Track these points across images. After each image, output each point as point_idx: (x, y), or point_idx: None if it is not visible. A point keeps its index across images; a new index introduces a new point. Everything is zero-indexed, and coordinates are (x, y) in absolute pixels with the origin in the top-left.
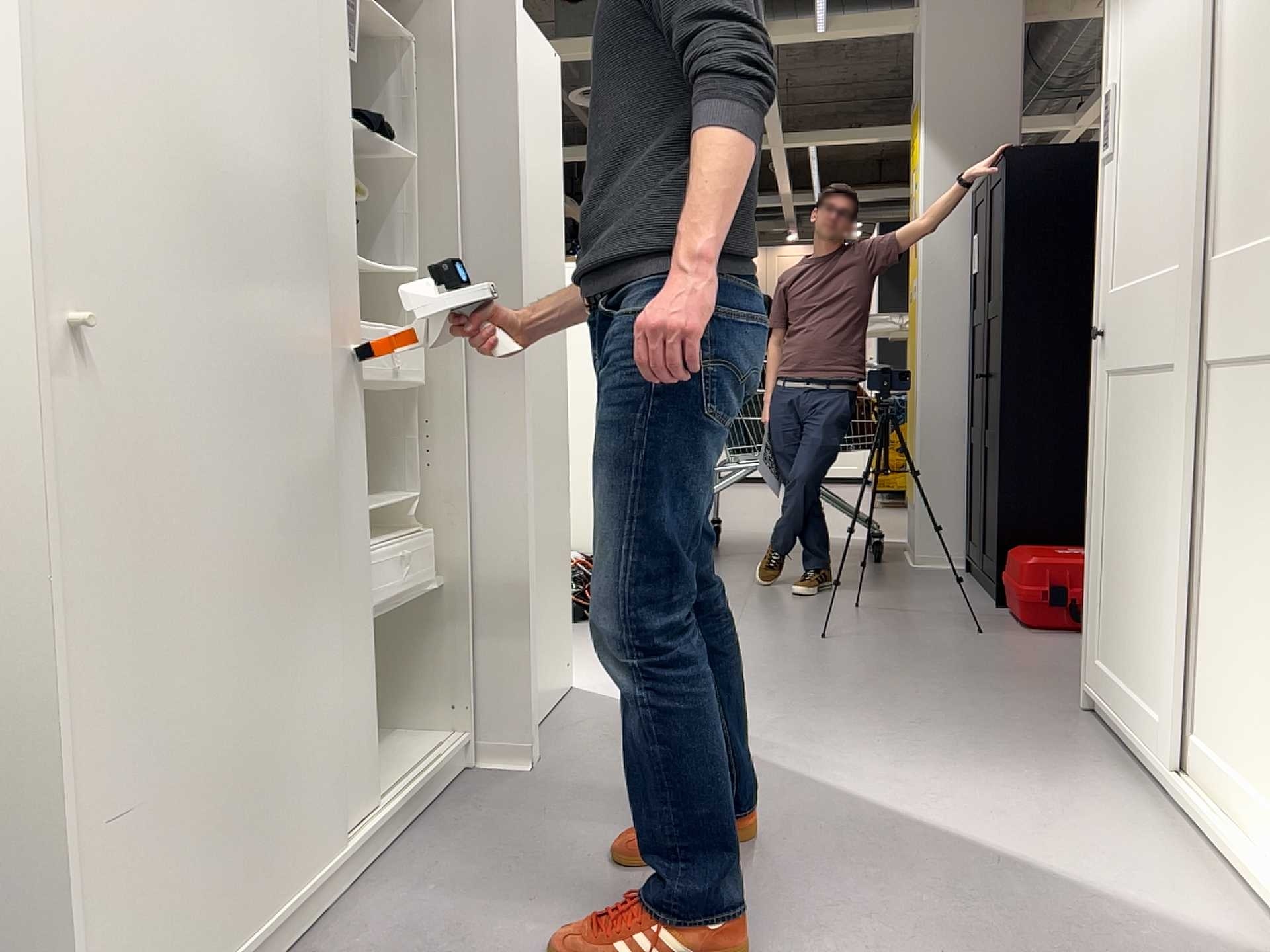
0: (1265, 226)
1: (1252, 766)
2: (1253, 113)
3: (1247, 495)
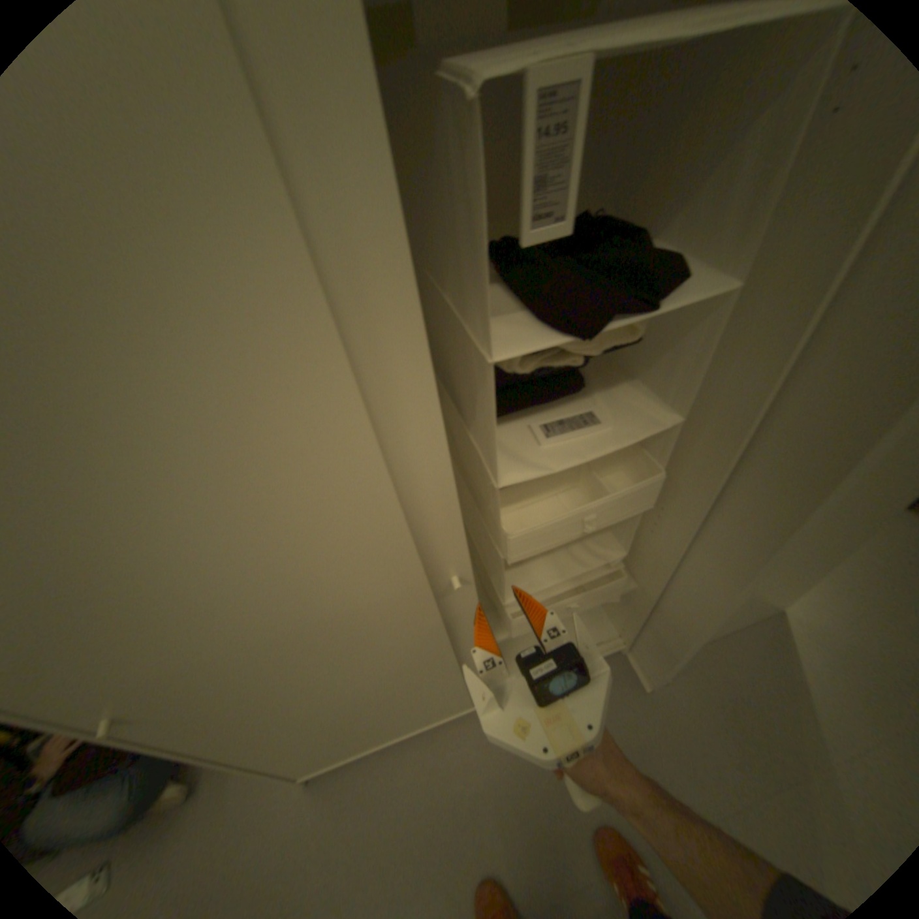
0: None
1: None
2: None
3: None
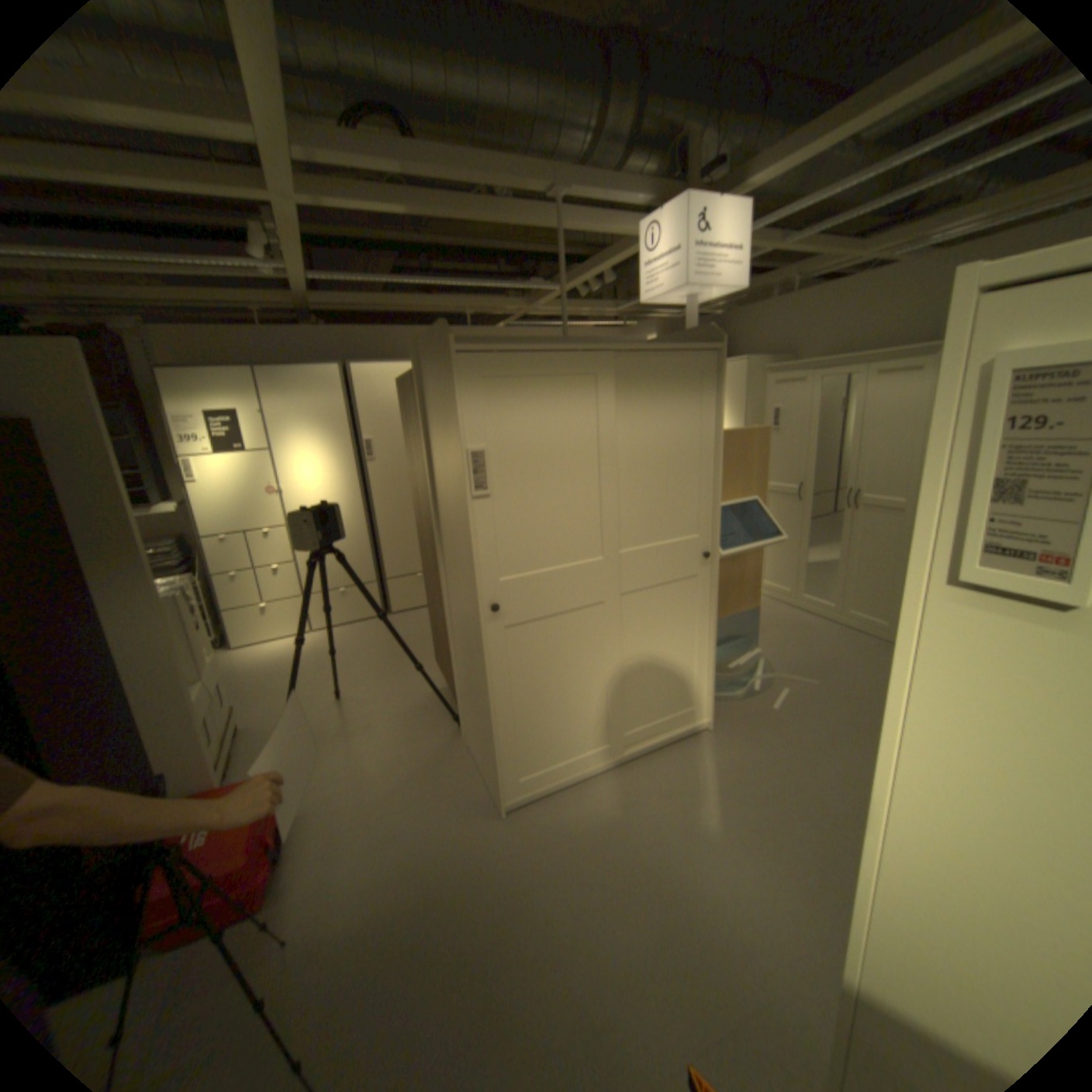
0: (660, 538)
1: (669, 710)
2: (649, 495)
3: (657, 631)
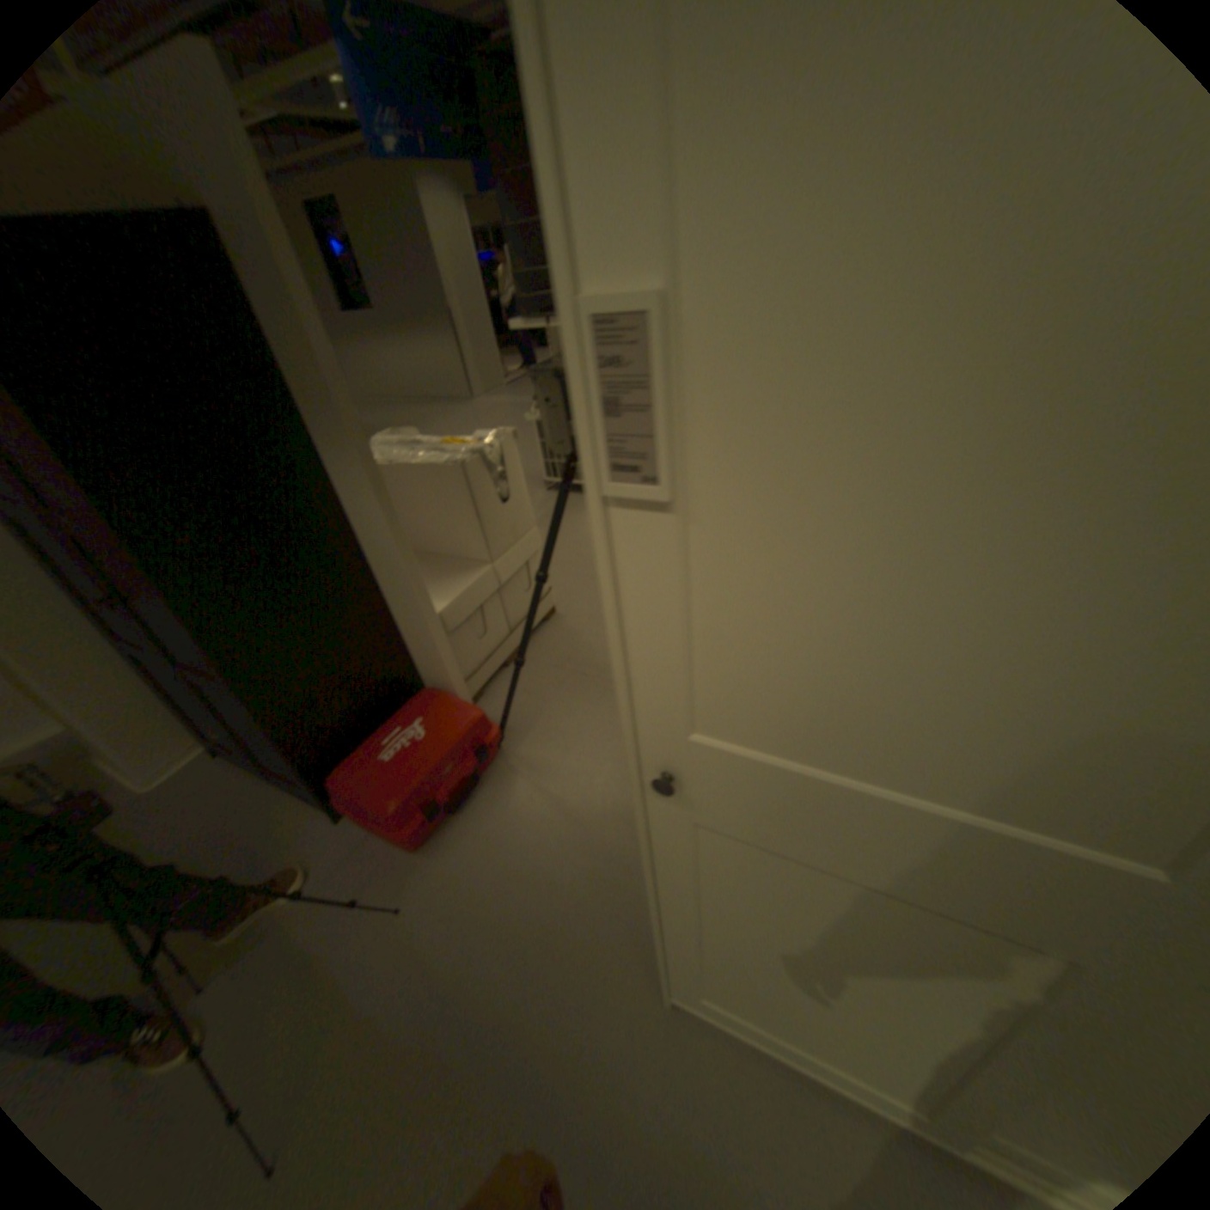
0: None
1: None
2: None
3: None
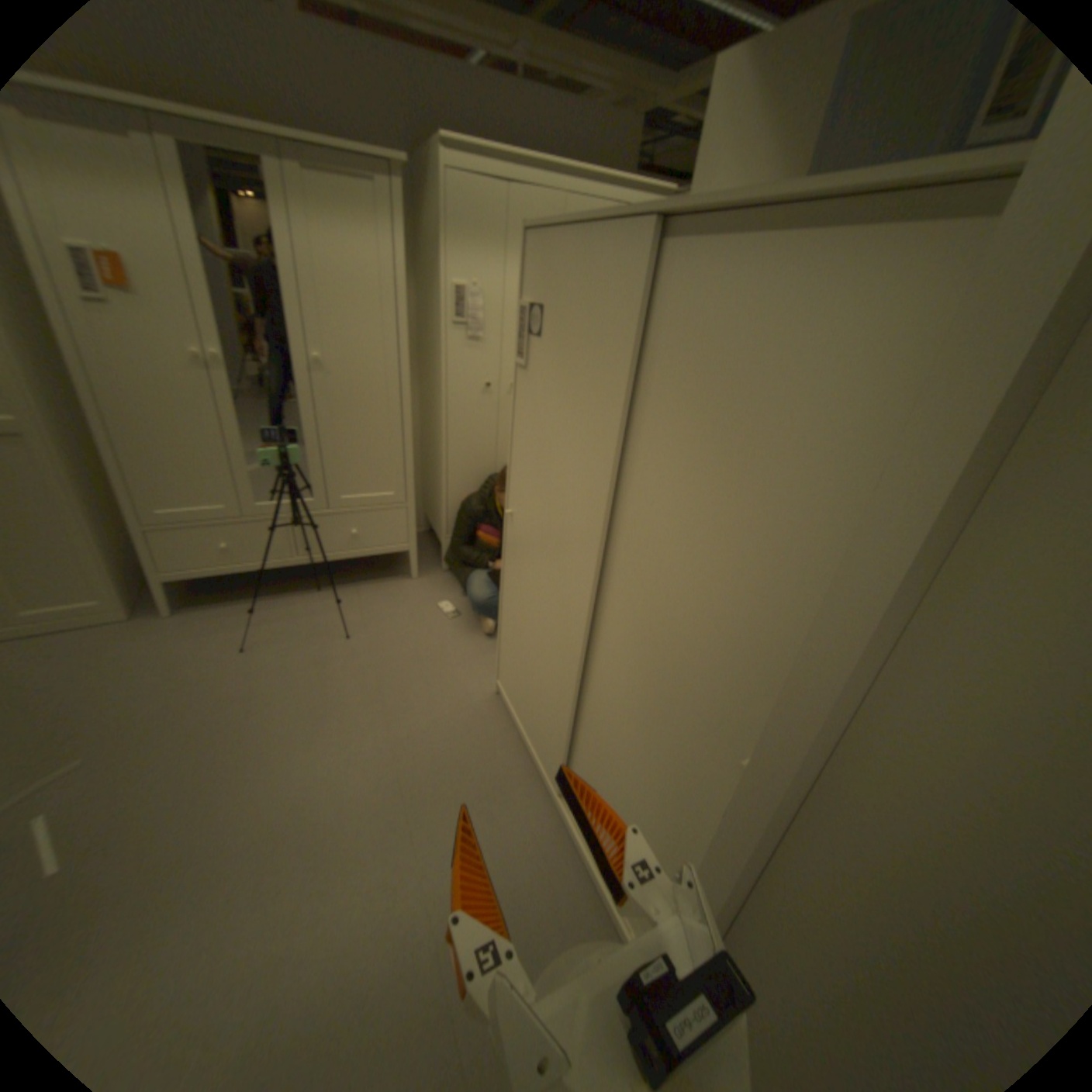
0: None
1: None
2: None
3: None
